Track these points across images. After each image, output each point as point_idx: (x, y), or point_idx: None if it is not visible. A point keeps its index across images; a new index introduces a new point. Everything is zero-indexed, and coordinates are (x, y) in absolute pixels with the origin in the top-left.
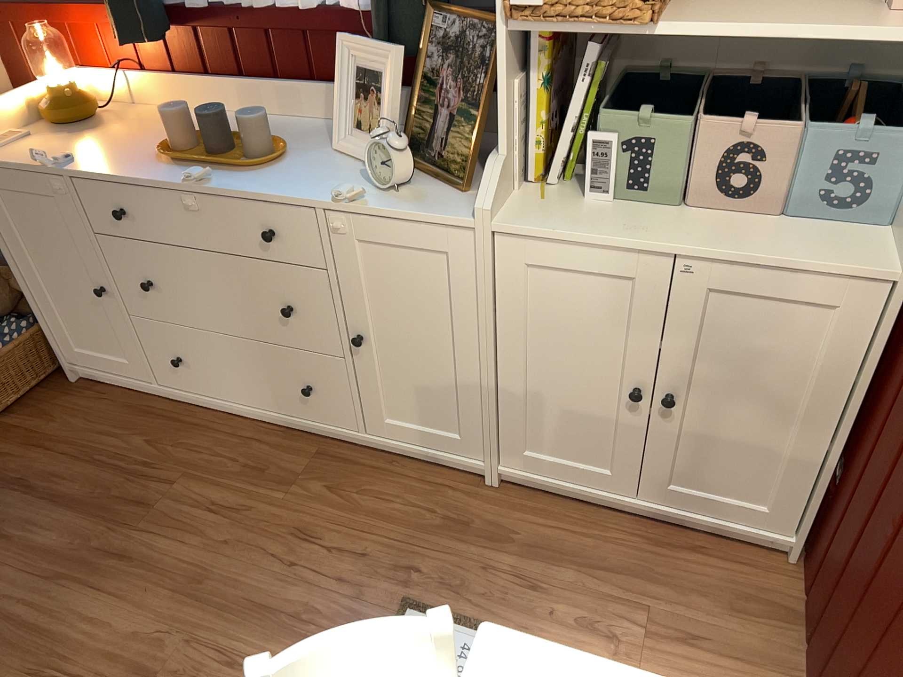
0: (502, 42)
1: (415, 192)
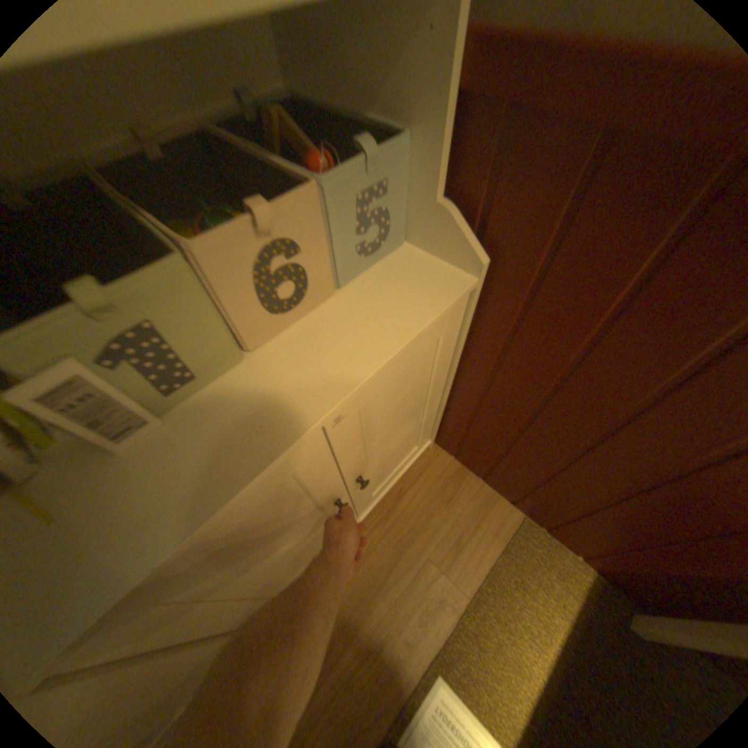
0: None
1: None
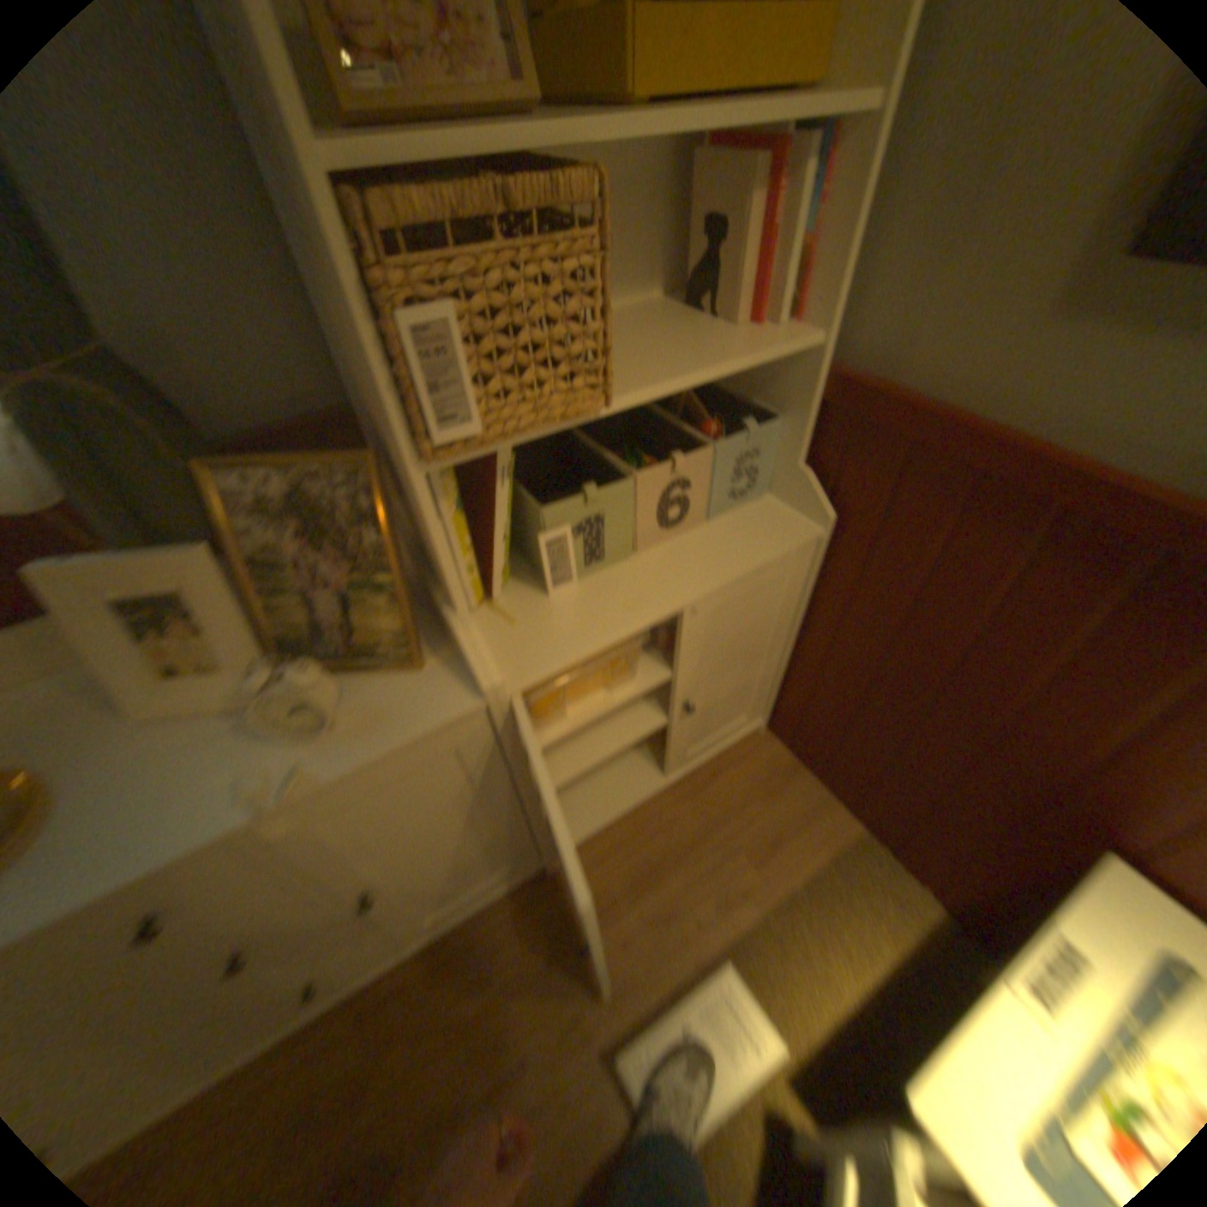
0: (420, 491)
1: (362, 710)
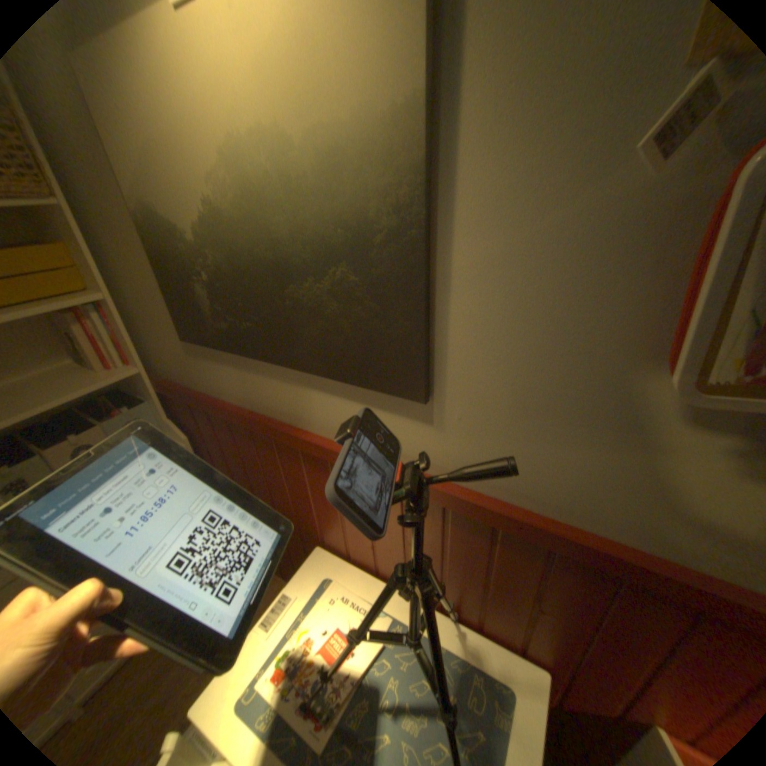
0: None
1: None
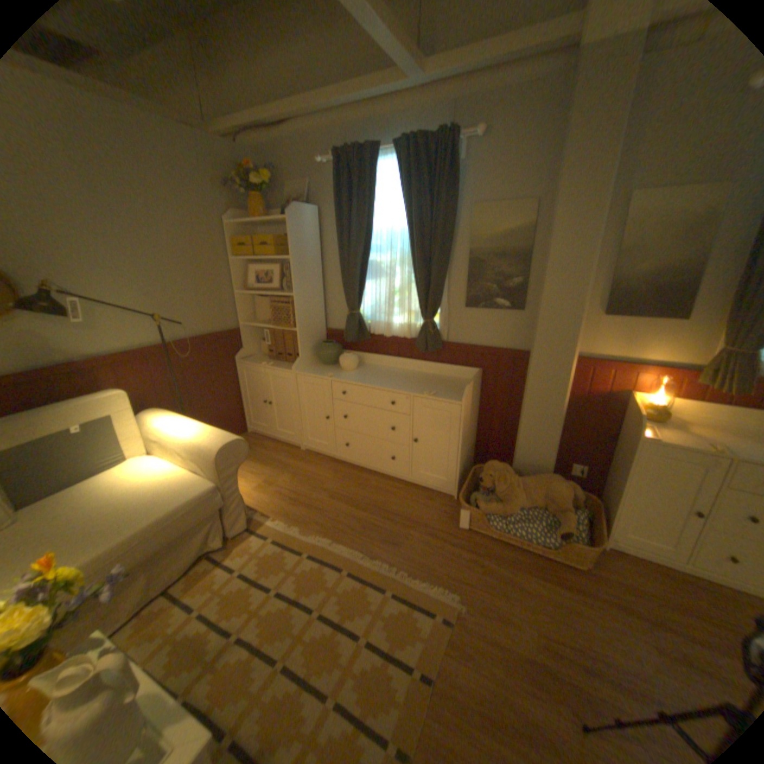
0: None
1: None
